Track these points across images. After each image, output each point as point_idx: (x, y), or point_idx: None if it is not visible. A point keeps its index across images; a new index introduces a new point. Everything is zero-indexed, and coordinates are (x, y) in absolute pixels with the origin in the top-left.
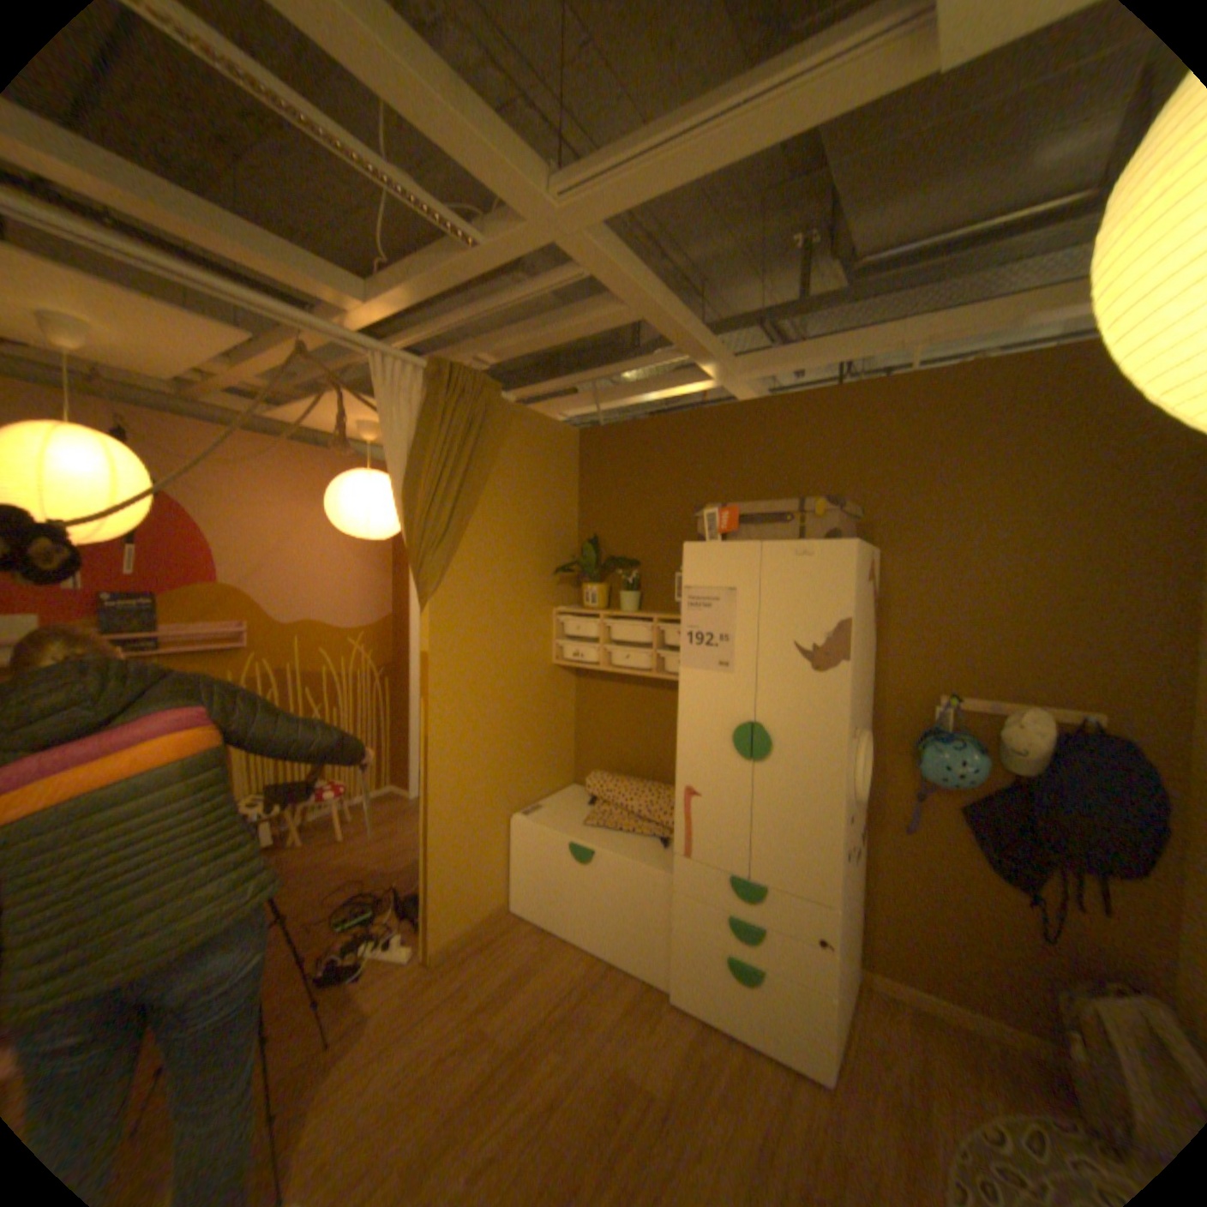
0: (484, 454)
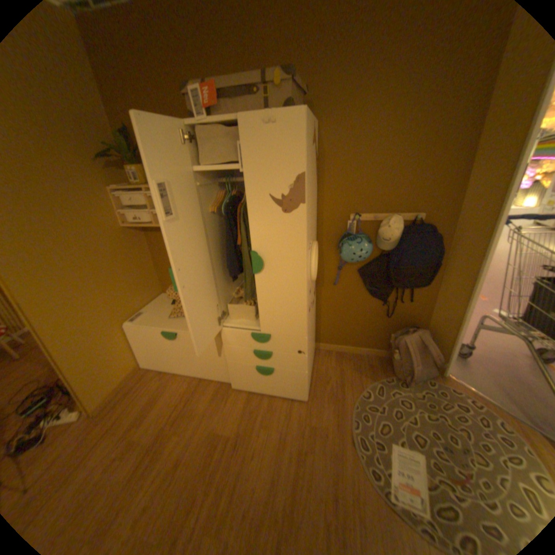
0: None
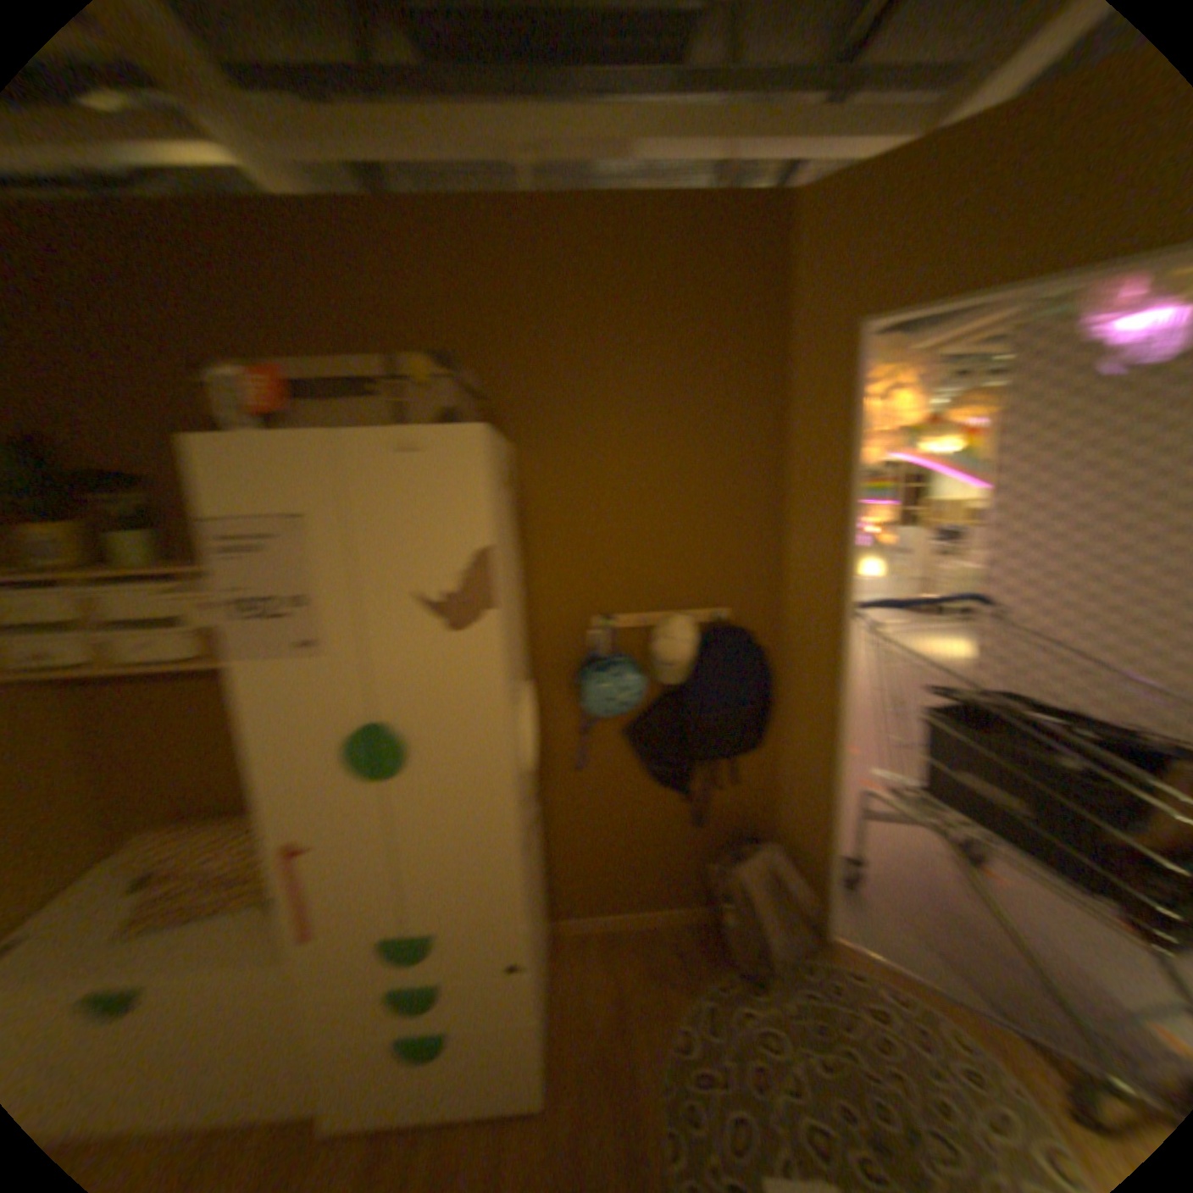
0: None
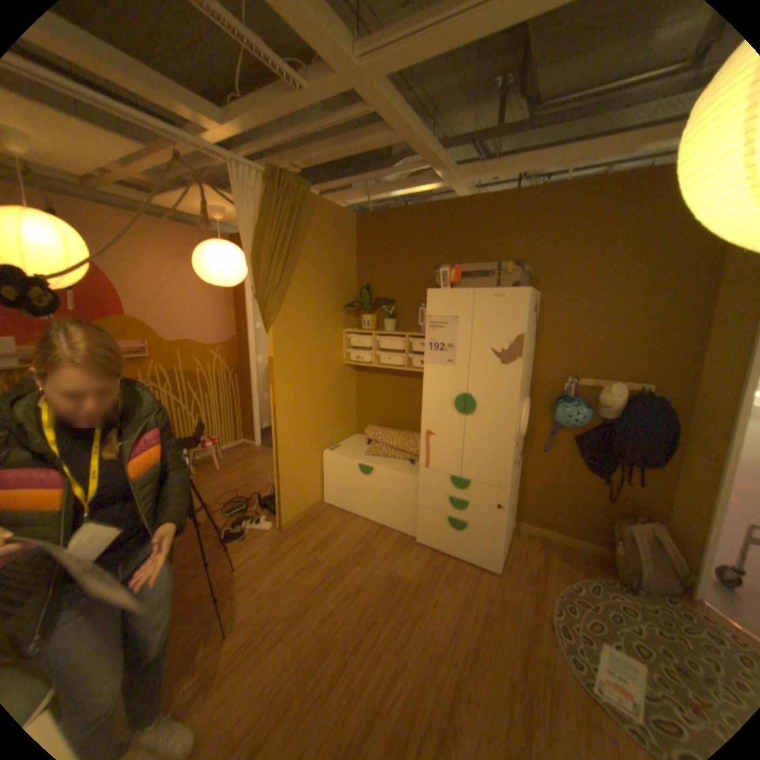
0: (299, 231)
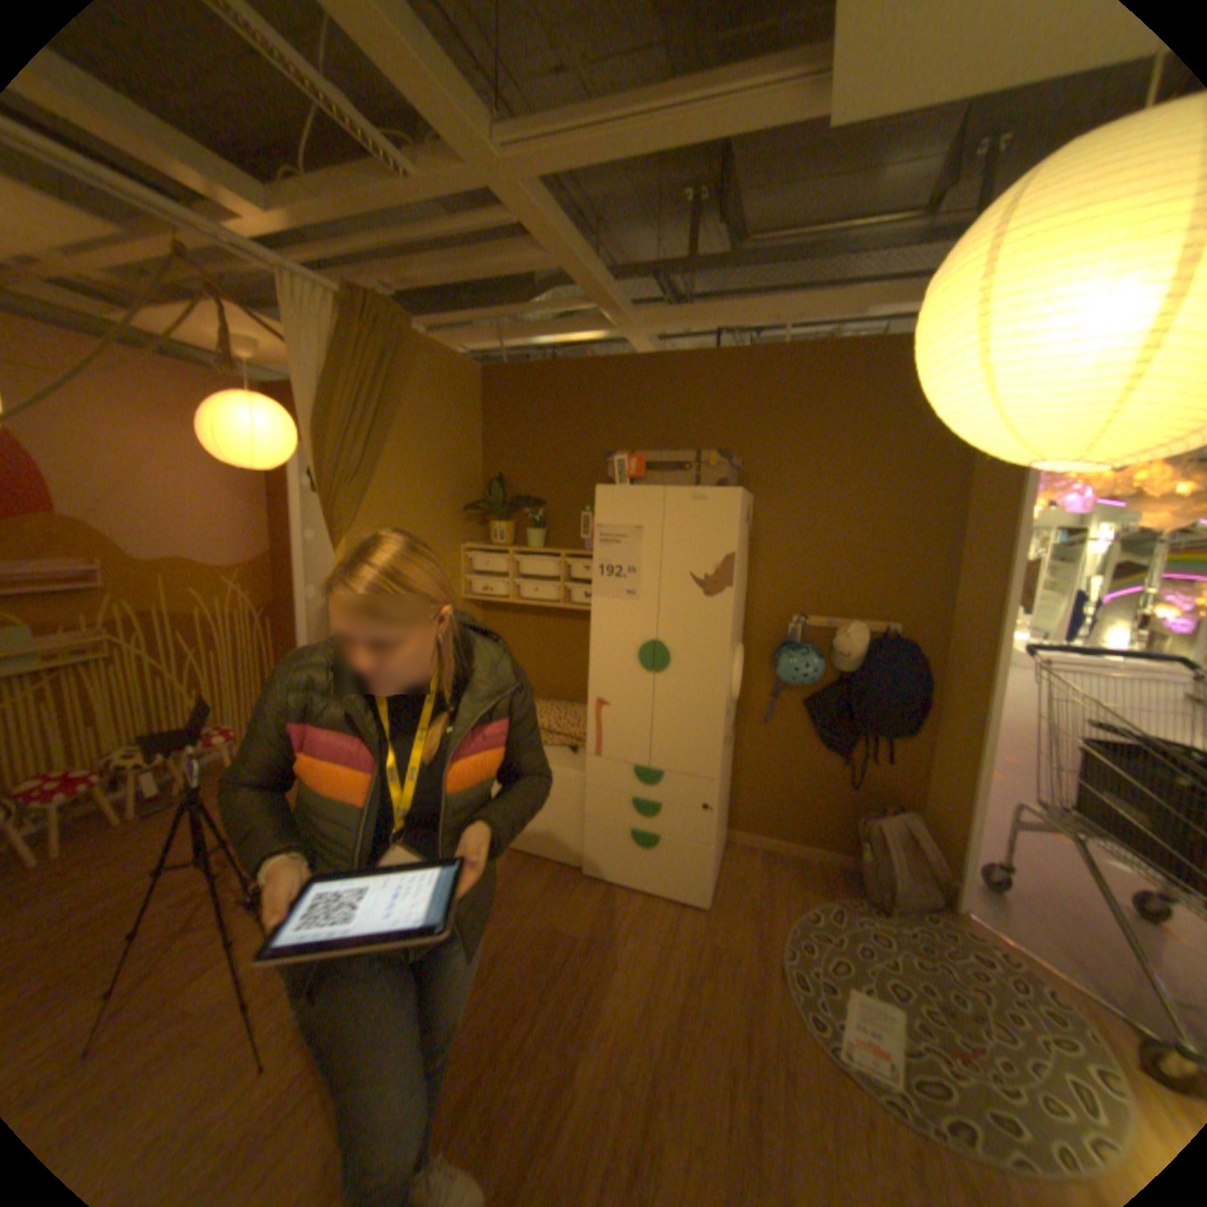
0: (391, 386)
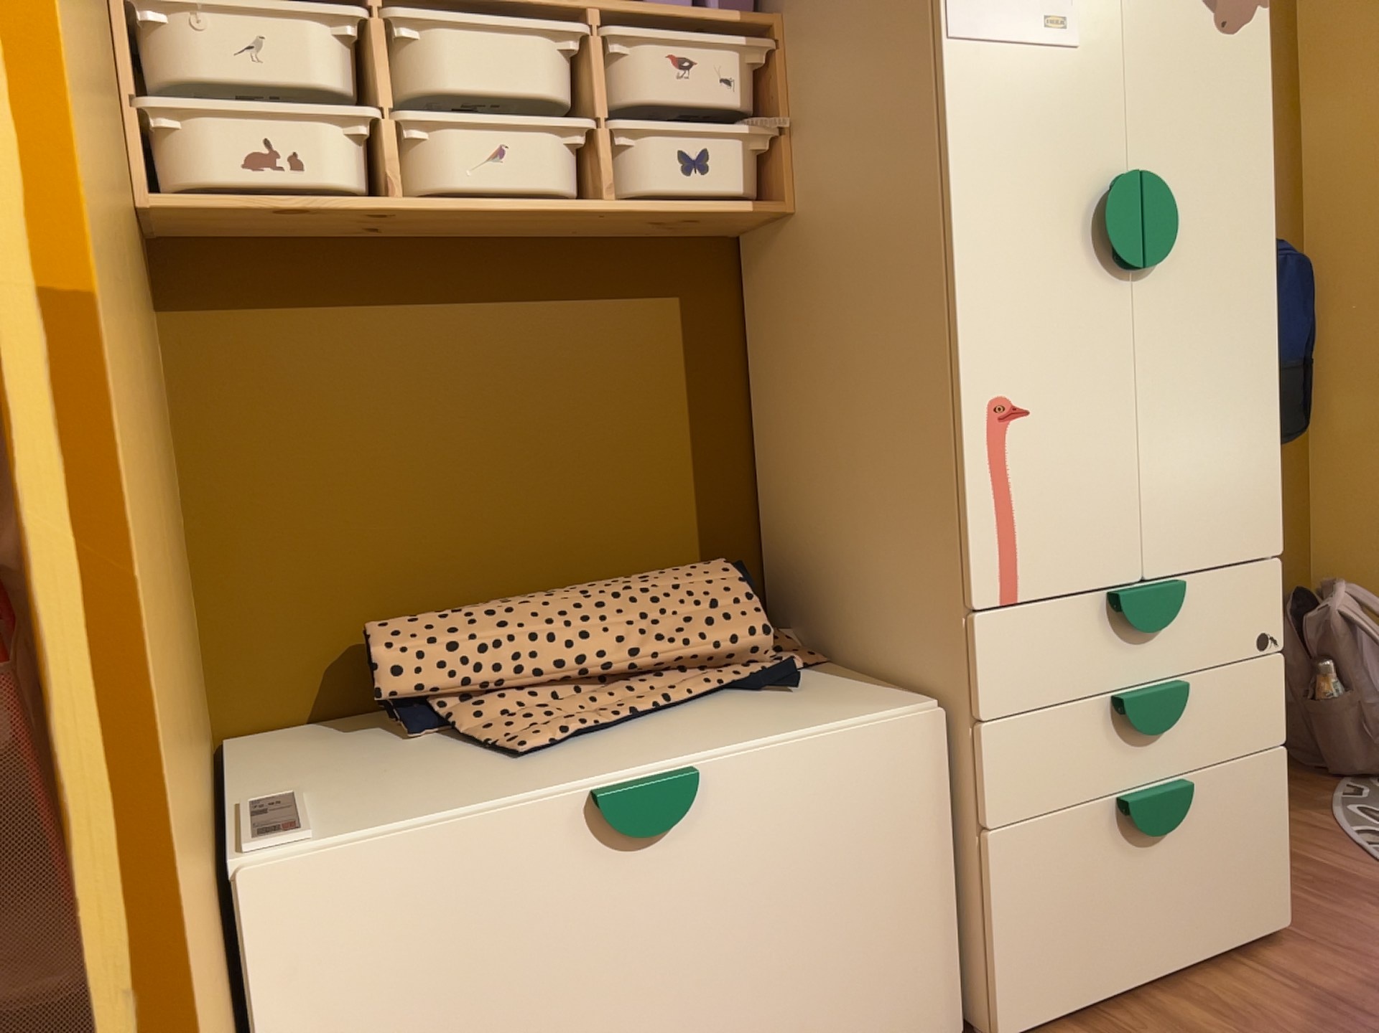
0: None
